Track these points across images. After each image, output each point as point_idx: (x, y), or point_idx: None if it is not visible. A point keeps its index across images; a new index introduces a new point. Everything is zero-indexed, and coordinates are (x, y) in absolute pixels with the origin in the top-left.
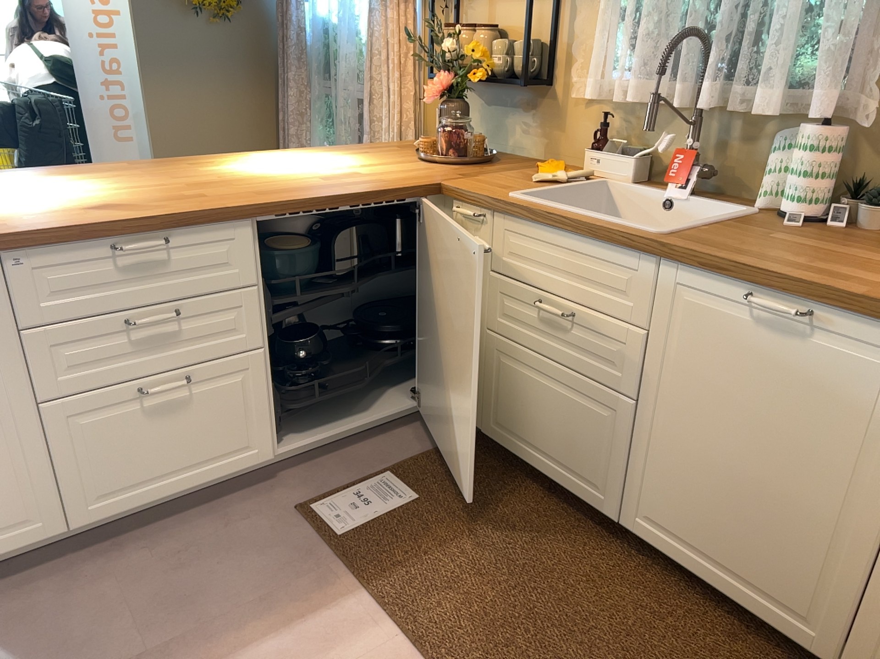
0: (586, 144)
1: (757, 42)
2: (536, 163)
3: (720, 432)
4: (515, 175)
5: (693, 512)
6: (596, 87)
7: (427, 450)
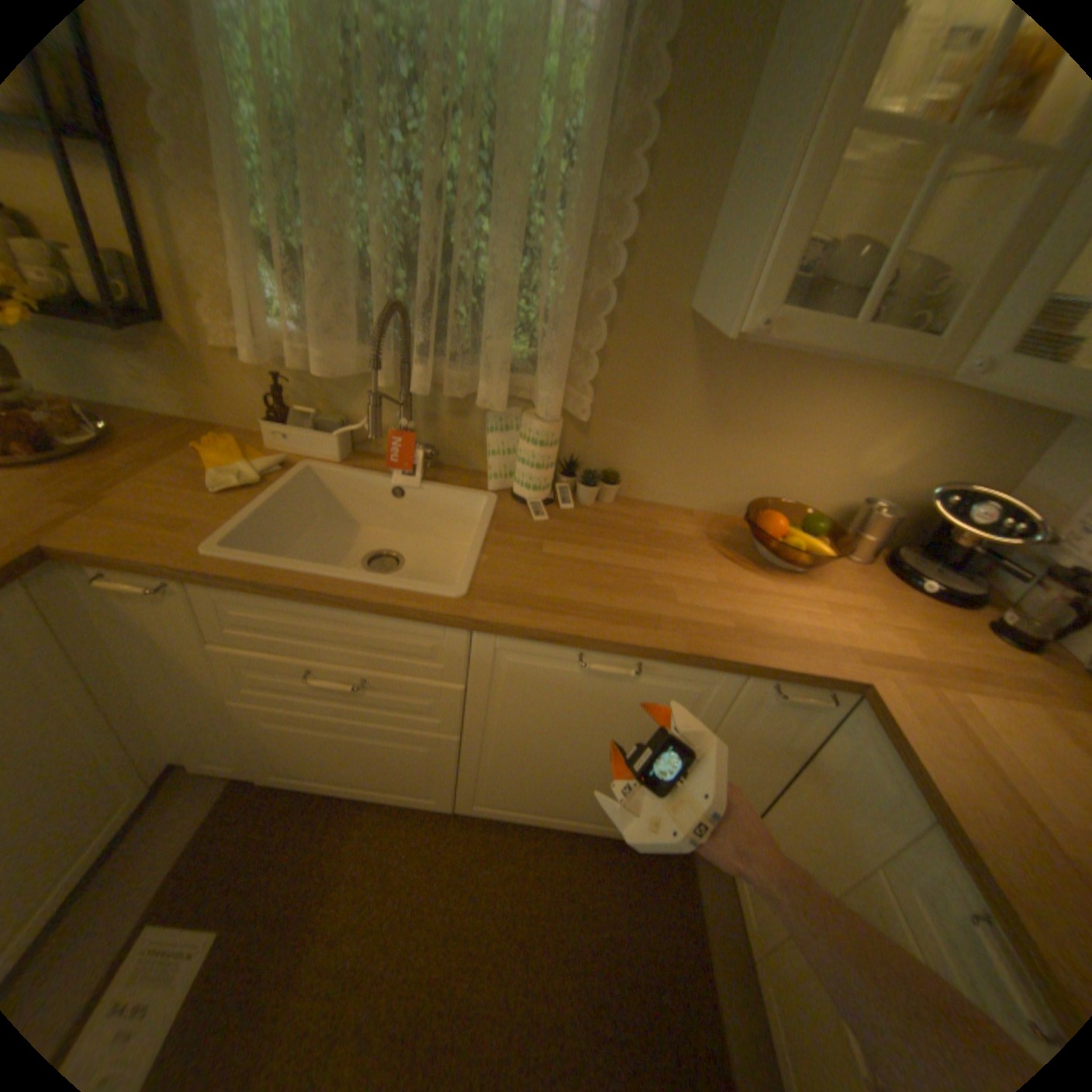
0: (252, 402)
1: (467, 317)
2: (181, 427)
3: (554, 746)
4: (172, 477)
5: (530, 795)
6: (246, 332)
7: (186, 842)
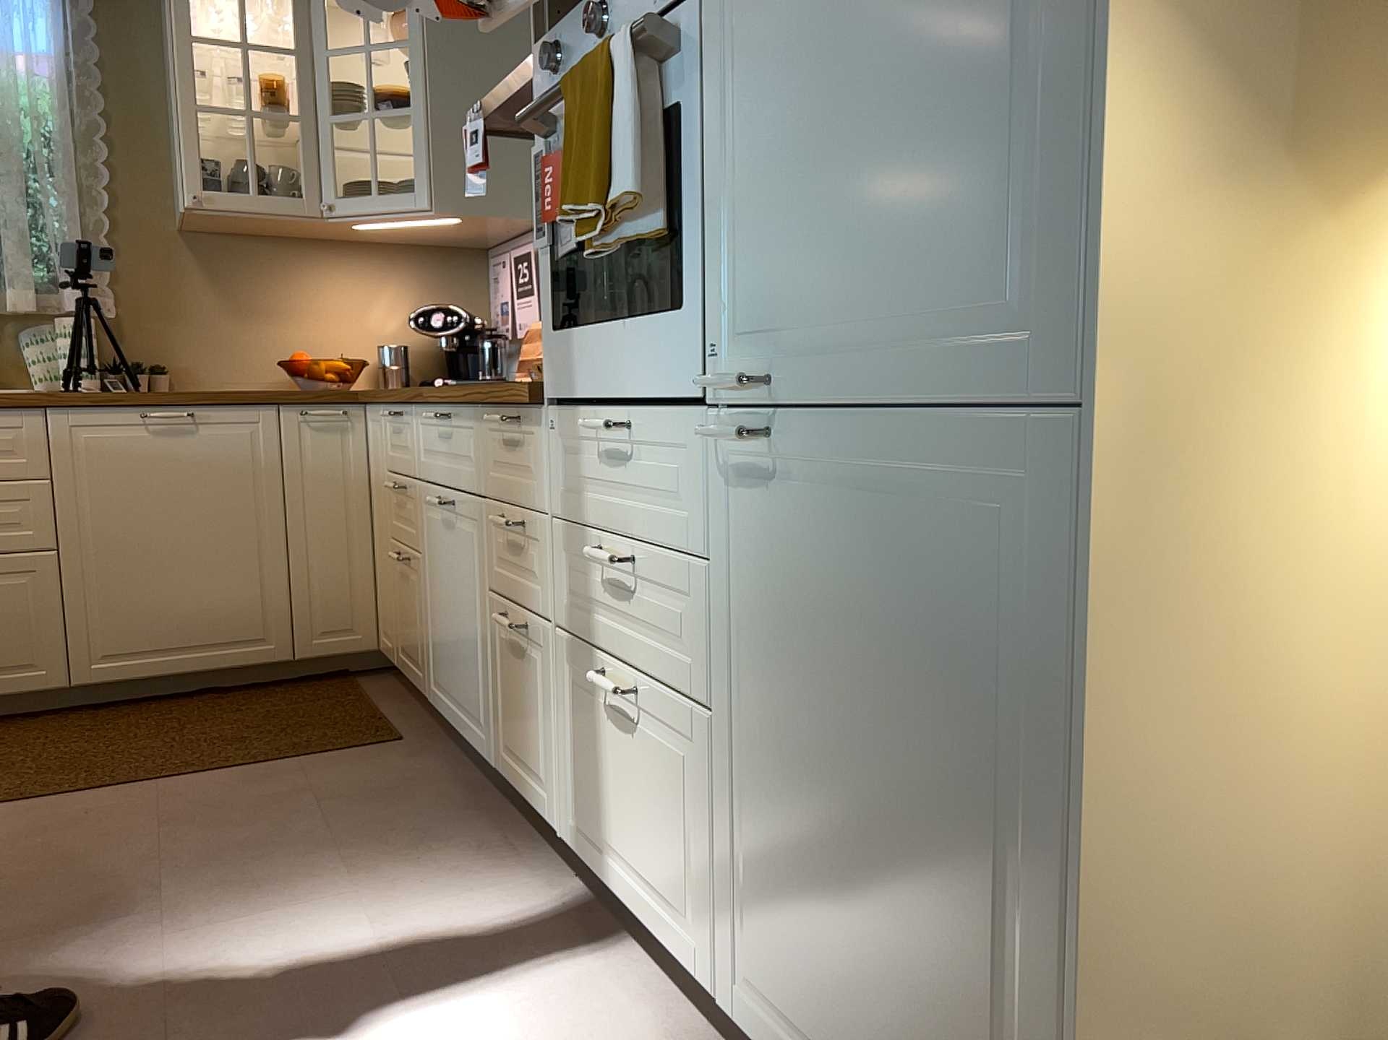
0: None
1: None
2: None
3: (151, 533)
4: None
5: (148, 619)
6: None
7: None
